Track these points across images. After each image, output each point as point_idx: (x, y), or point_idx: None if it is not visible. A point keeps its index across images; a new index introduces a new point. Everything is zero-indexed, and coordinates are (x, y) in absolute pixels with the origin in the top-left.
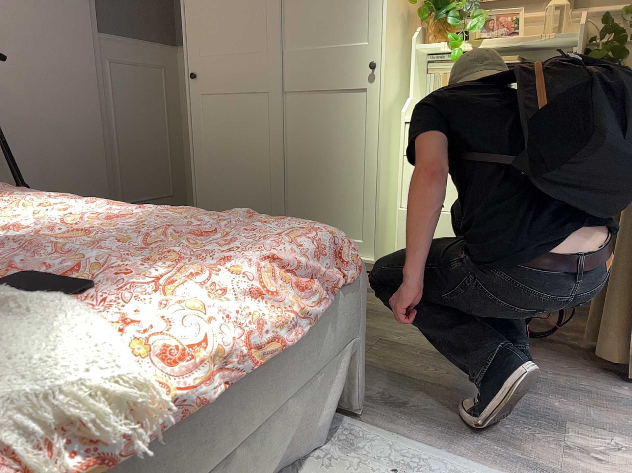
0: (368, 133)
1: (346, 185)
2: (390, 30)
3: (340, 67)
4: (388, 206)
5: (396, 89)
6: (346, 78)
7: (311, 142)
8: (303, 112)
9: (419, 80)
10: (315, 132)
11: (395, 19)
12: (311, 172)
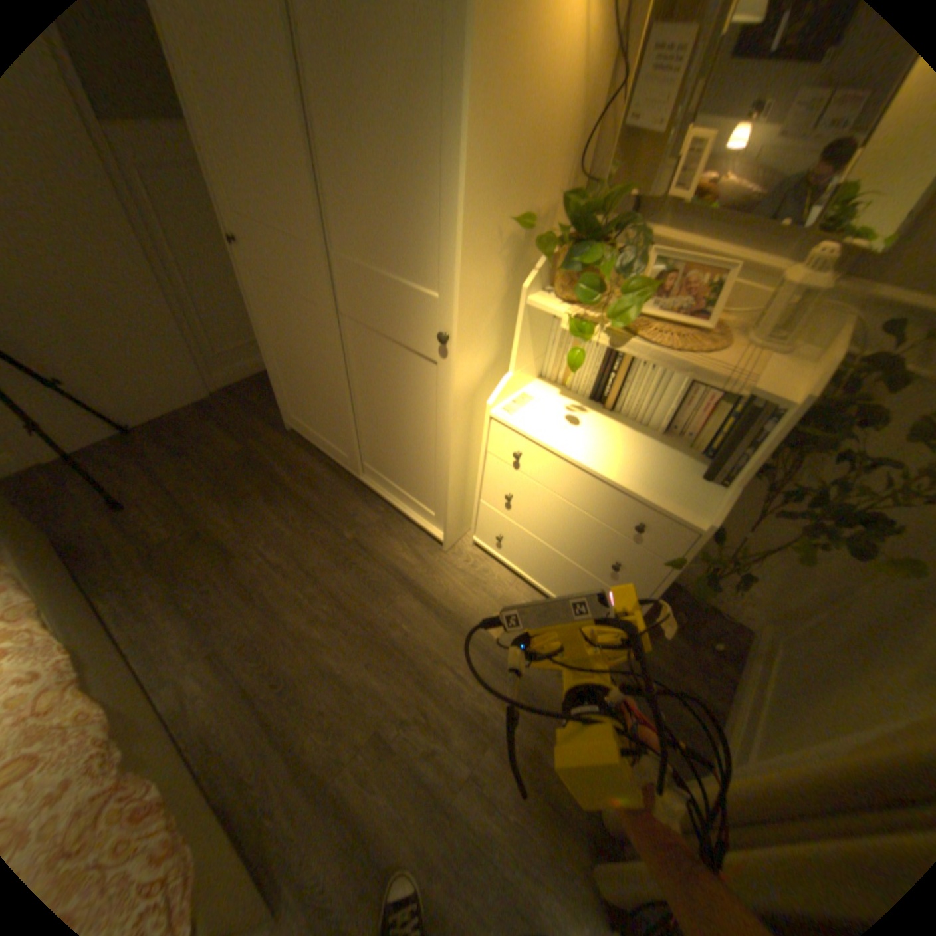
0: (440, 418)
1: (417, 455)
2: (475, 283)
3: (403, 313)
4: (466, 488)
5: (489, 358)
6: (411, 333)
7: (377, 390)
8: (365, 348)
9: (532, 338)
10: (381, 381)
11: (490, 257)
12: (381, 421)
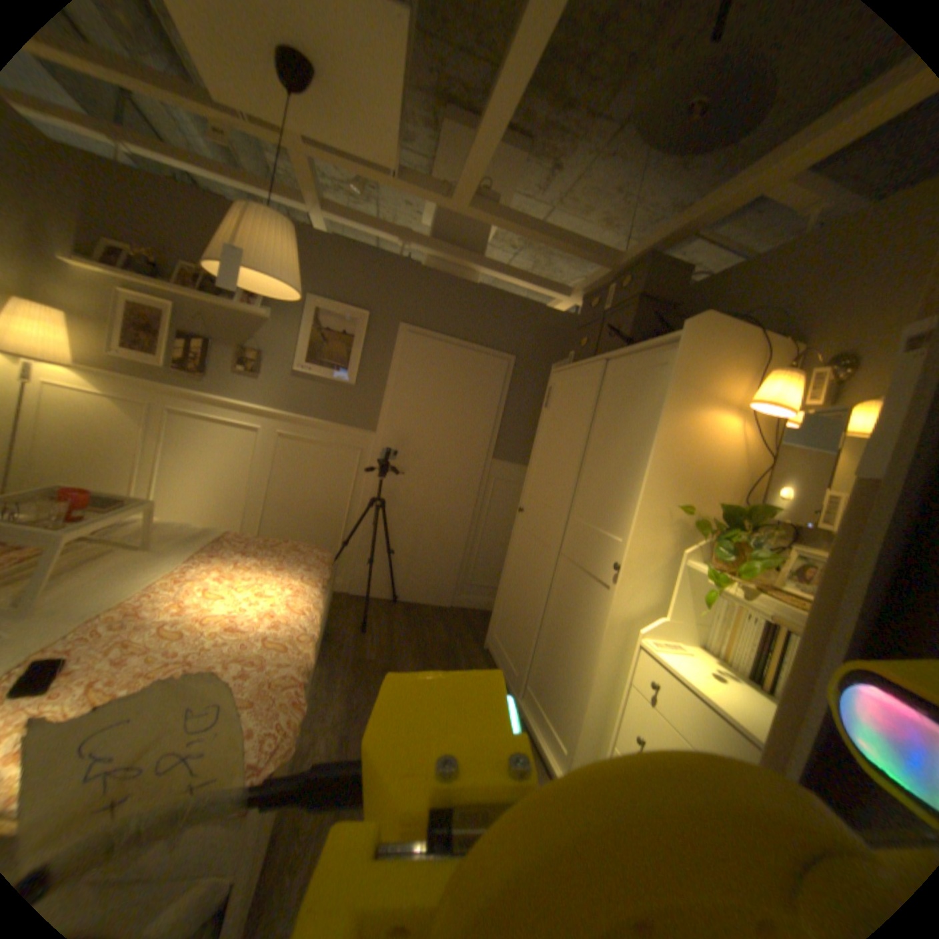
0: (599, 635)
1: (572, 676)
2: (646, 535)
3: (597, 552)
4: (605, 731)
5: (652, 601)
6: (598, 565)
7: (563, 611)
8: (566, 578)
9: (693, 600)
10: (568, 604)
11: (660, 525)
12: (555, 641)
